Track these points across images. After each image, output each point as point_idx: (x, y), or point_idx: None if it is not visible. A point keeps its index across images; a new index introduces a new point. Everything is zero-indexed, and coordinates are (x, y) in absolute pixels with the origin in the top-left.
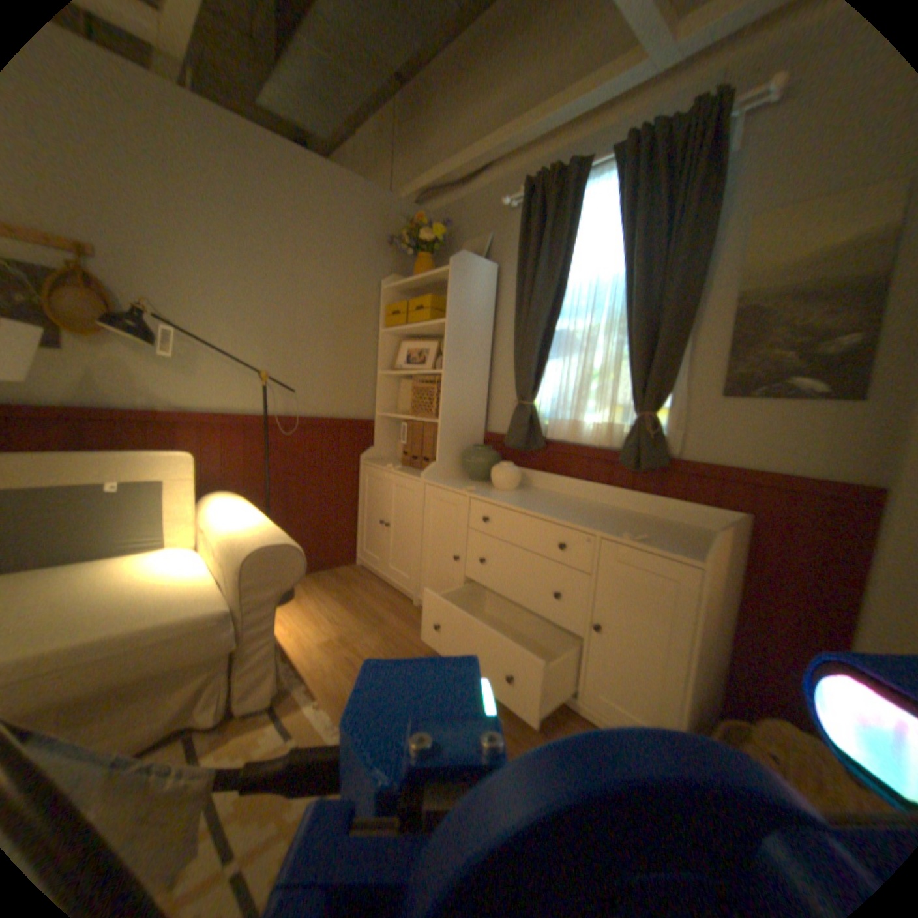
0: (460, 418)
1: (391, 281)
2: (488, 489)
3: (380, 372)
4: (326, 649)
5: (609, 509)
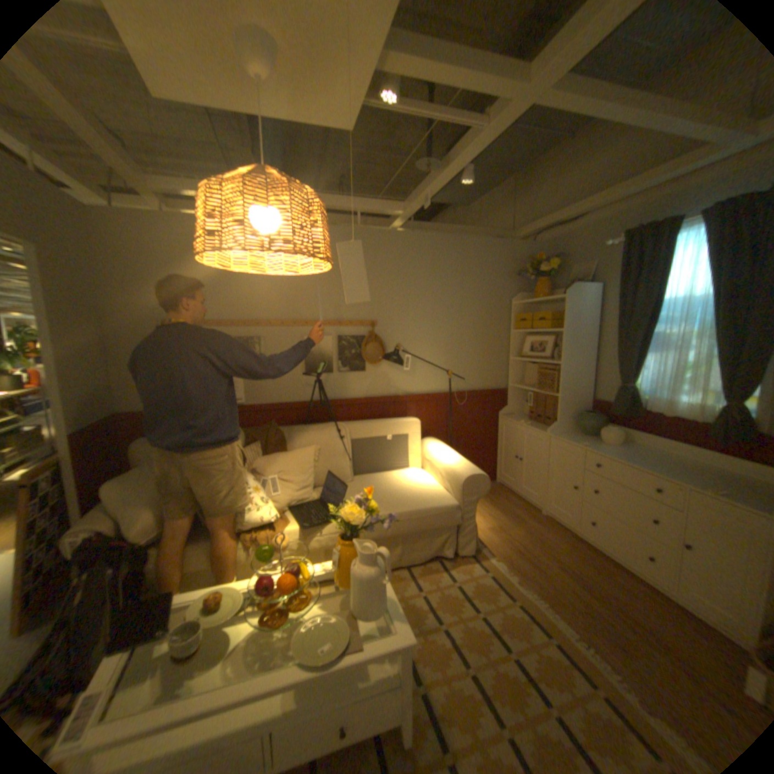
0: (574, 392)
1: (518, 298)
2: (598, 444)
3: (511, 358)
4: (493, 532)
5: (702, 466)
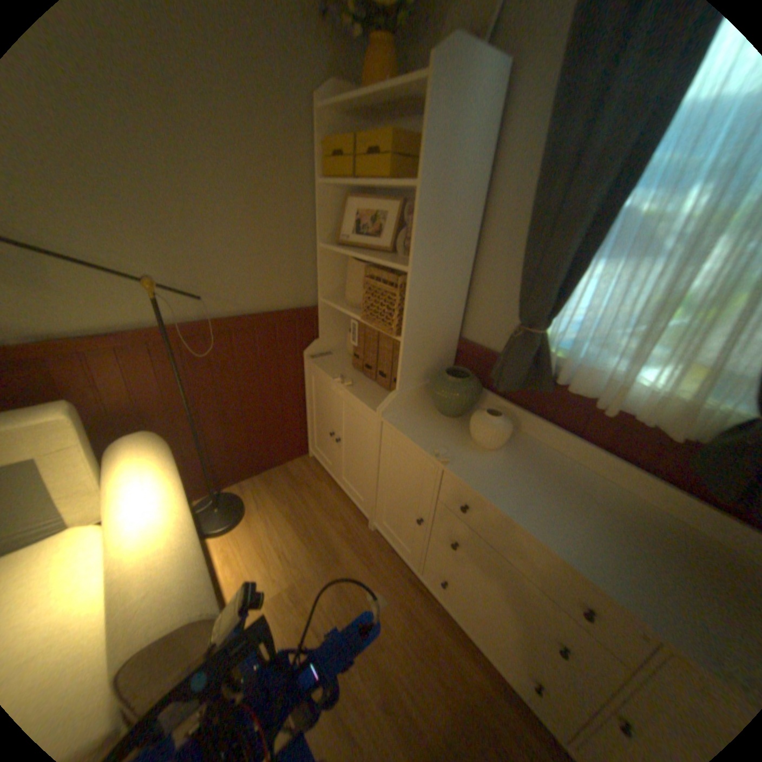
0: (430, 331)
1: (329, 92)
2: (466, 445)
3: (321, 244)
4: (275, 610)
5: (647, 513)
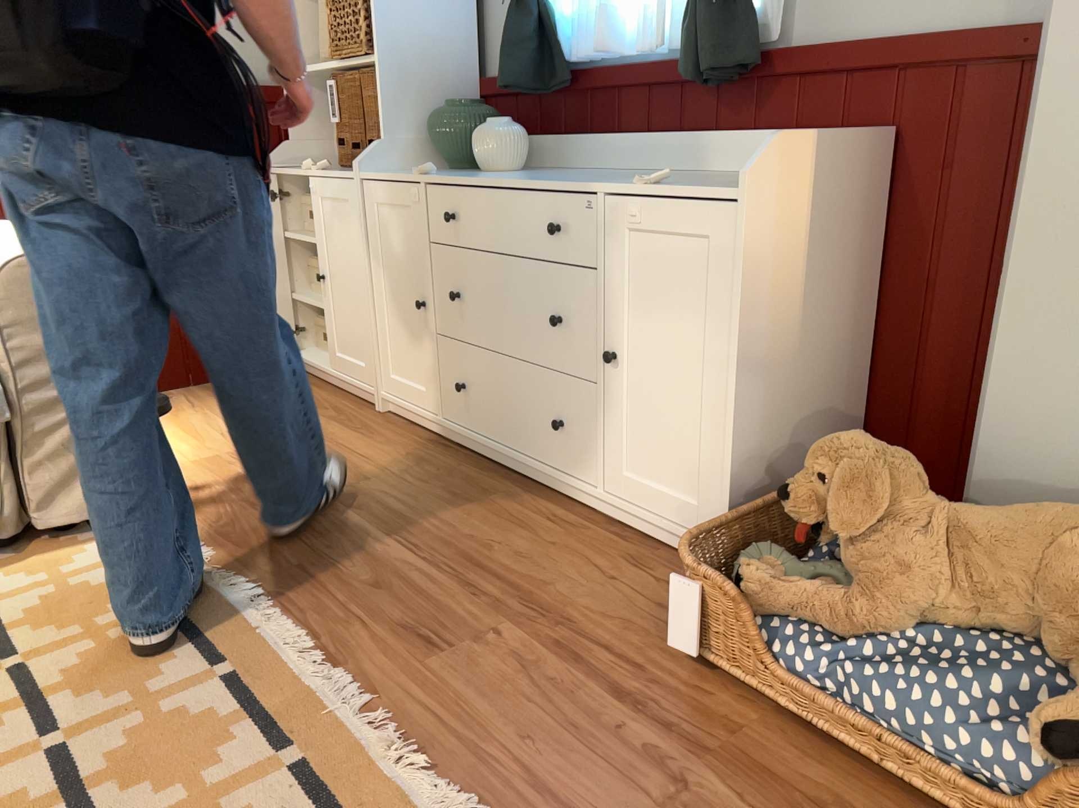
0: (419, 53)
1: None
2: (465, 174)
3: None
4: (207, 464)
5: (668, 174)
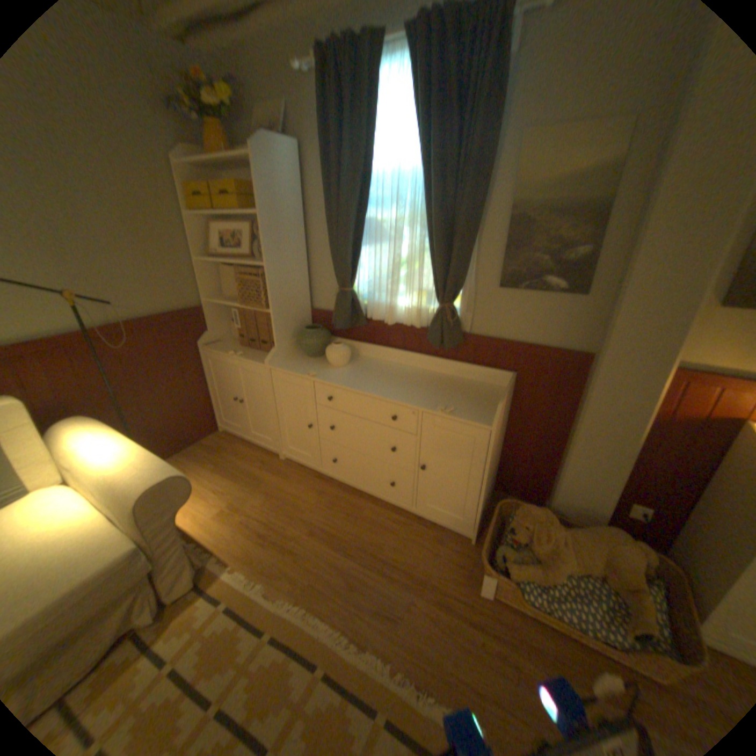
0: (288, 303)
1: (180, 151)
2: (326, 367)
3: (195, 257)
4: (220, 518)
5: (421, 373)
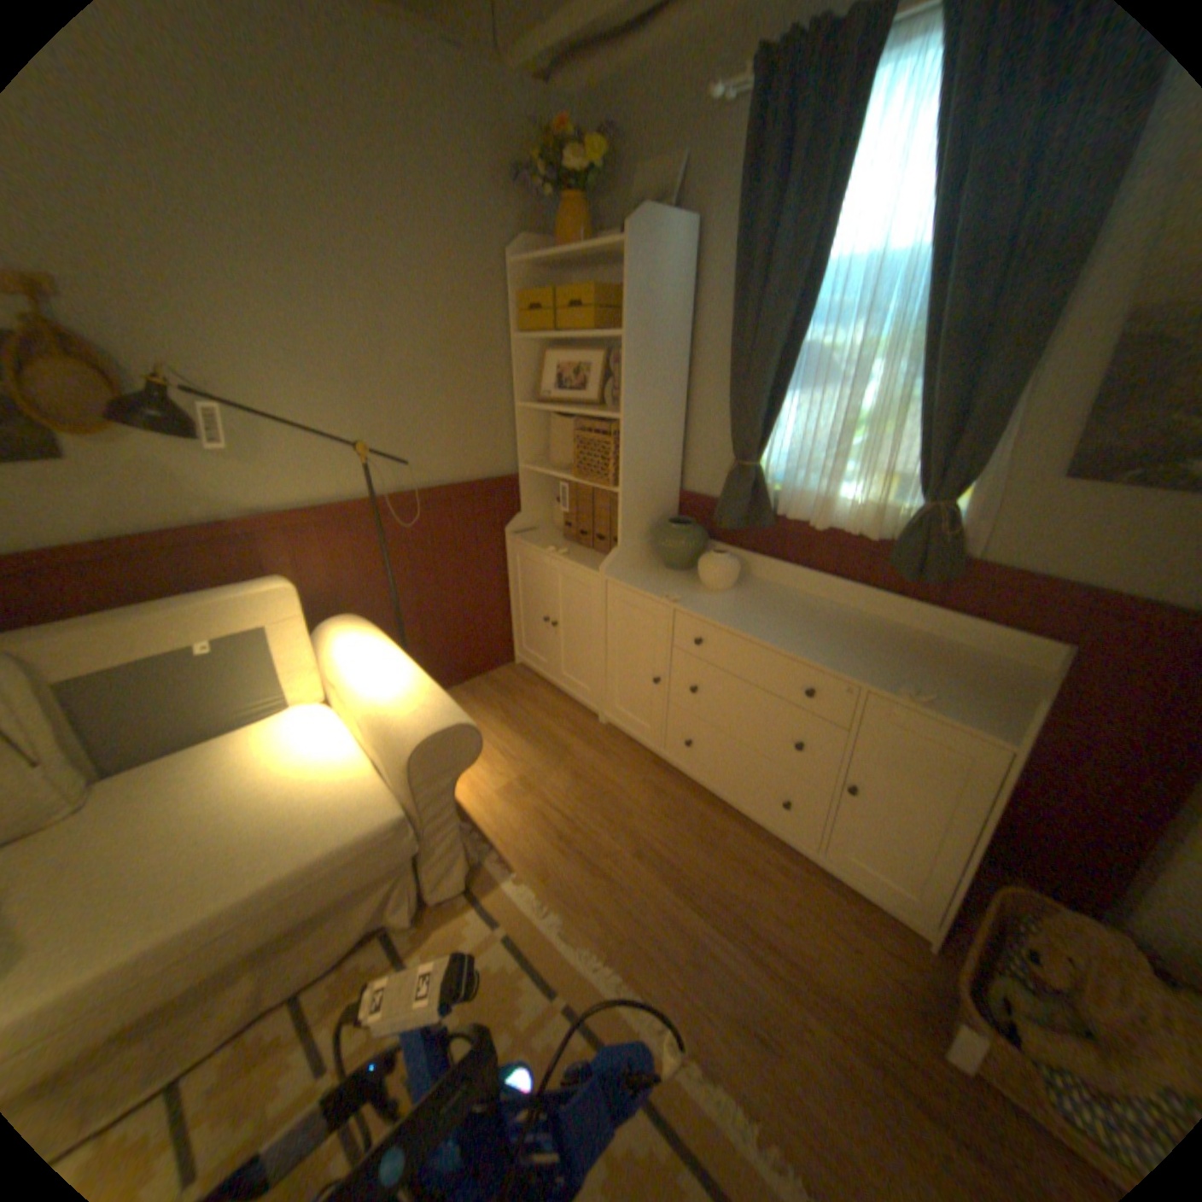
0: (647, 481)
1: (522, 247)
2: (695, 590)
3: (519, 404)
4: (507, 796)
5: (866, 621)
